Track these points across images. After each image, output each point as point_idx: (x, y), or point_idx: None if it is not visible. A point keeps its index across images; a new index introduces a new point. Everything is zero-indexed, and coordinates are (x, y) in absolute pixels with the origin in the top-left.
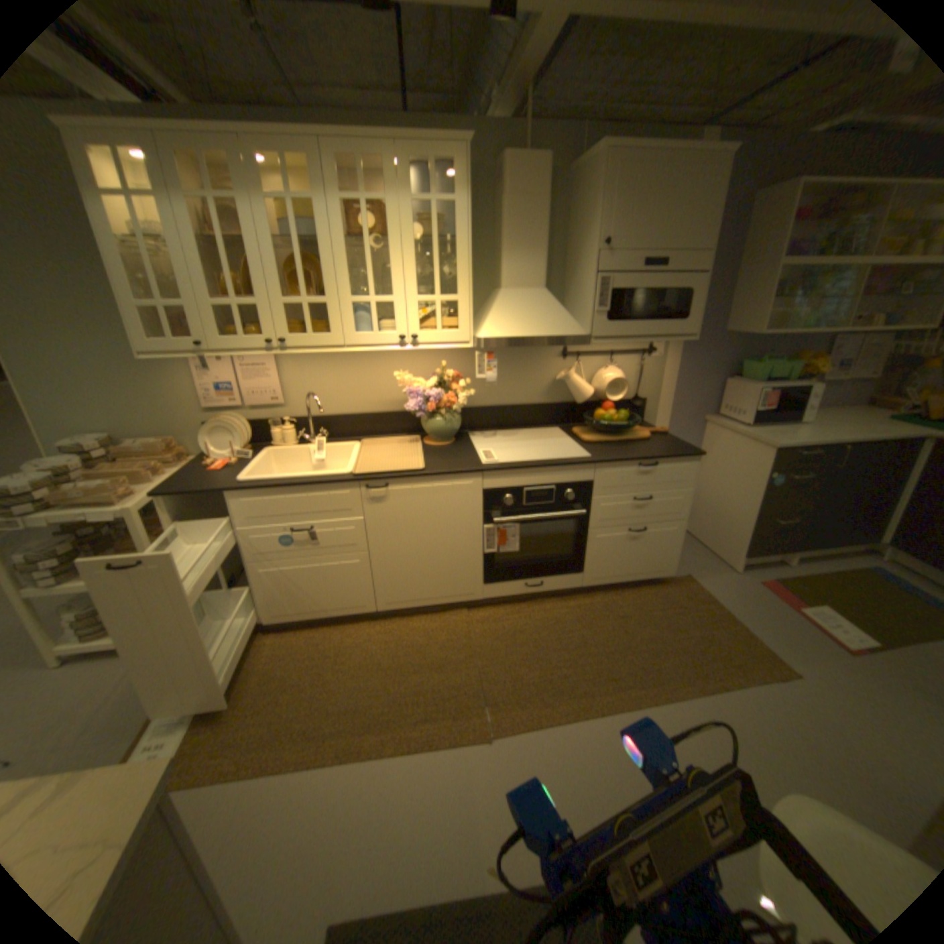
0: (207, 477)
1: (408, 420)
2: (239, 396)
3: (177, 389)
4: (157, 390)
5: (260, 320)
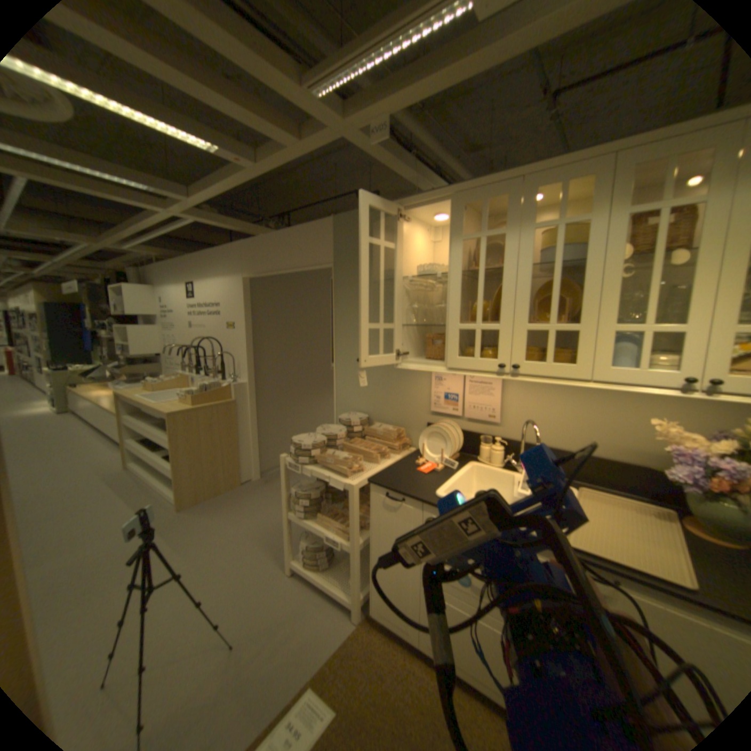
0: (415, 477)
1: (658, 481)
2: (462, 407)
3: (418, 391)
4: (405, 390)
5: (499, 344)
